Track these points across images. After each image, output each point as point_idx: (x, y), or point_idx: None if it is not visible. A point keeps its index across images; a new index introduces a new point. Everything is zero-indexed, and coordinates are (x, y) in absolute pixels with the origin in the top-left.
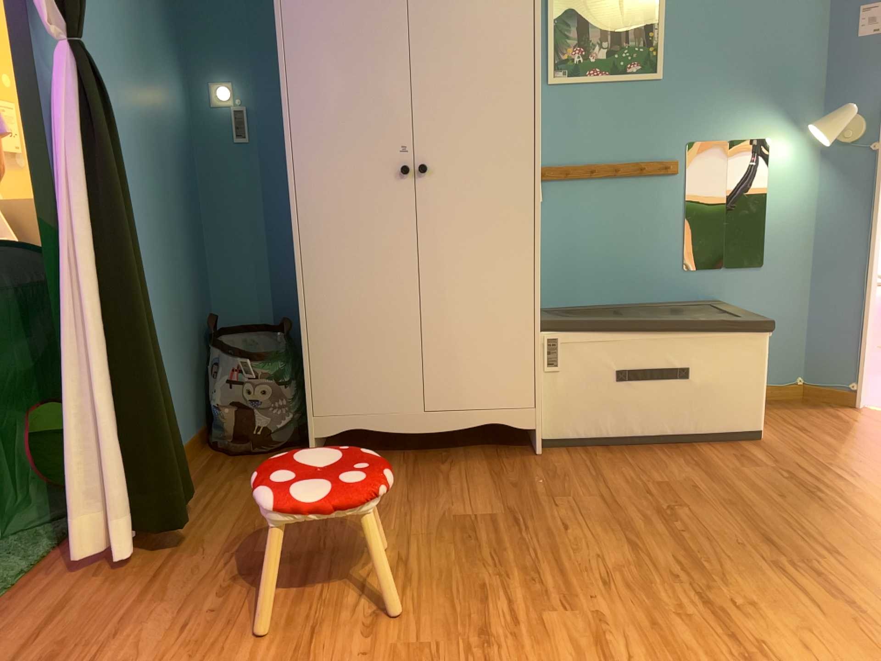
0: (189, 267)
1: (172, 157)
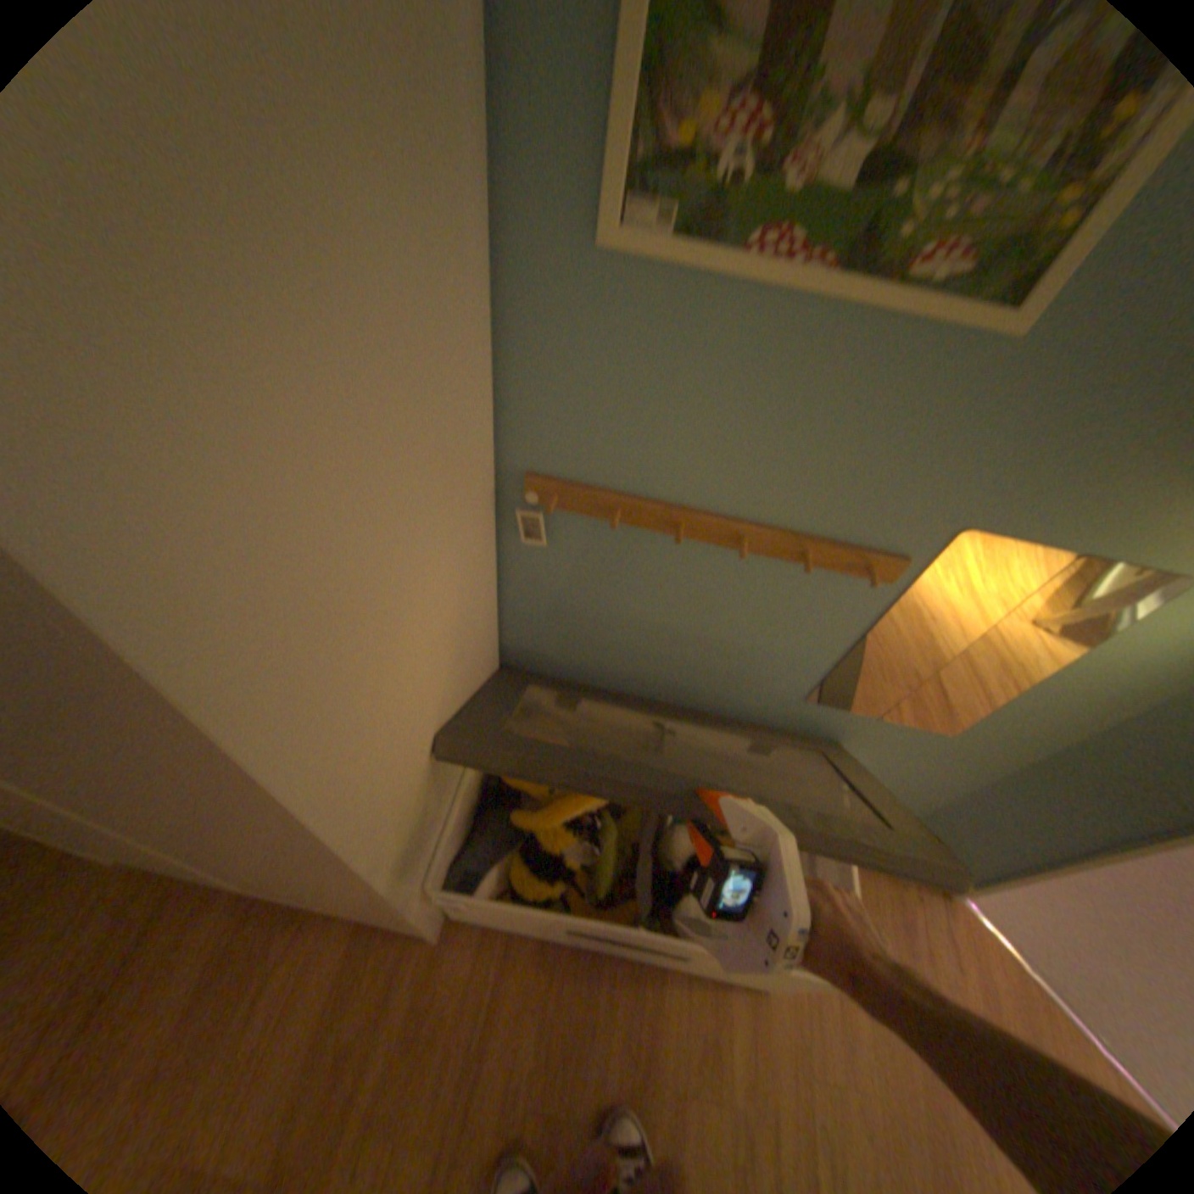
0: None
1: None
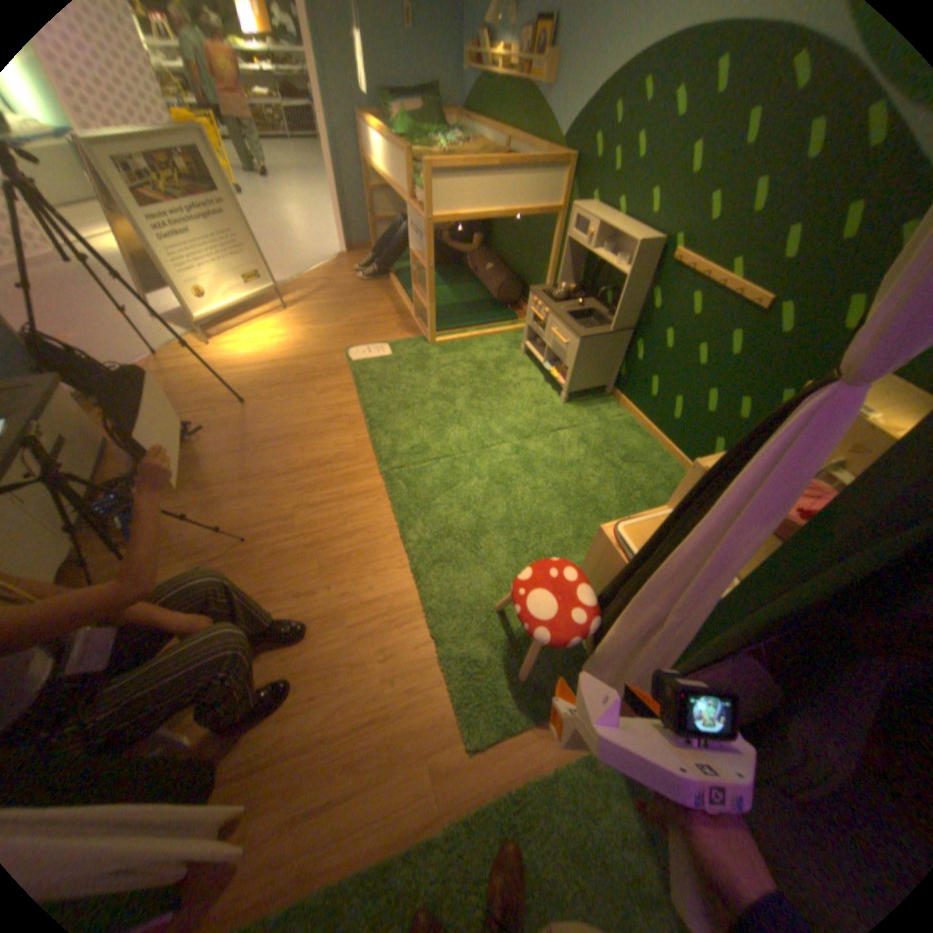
0: None
1: None
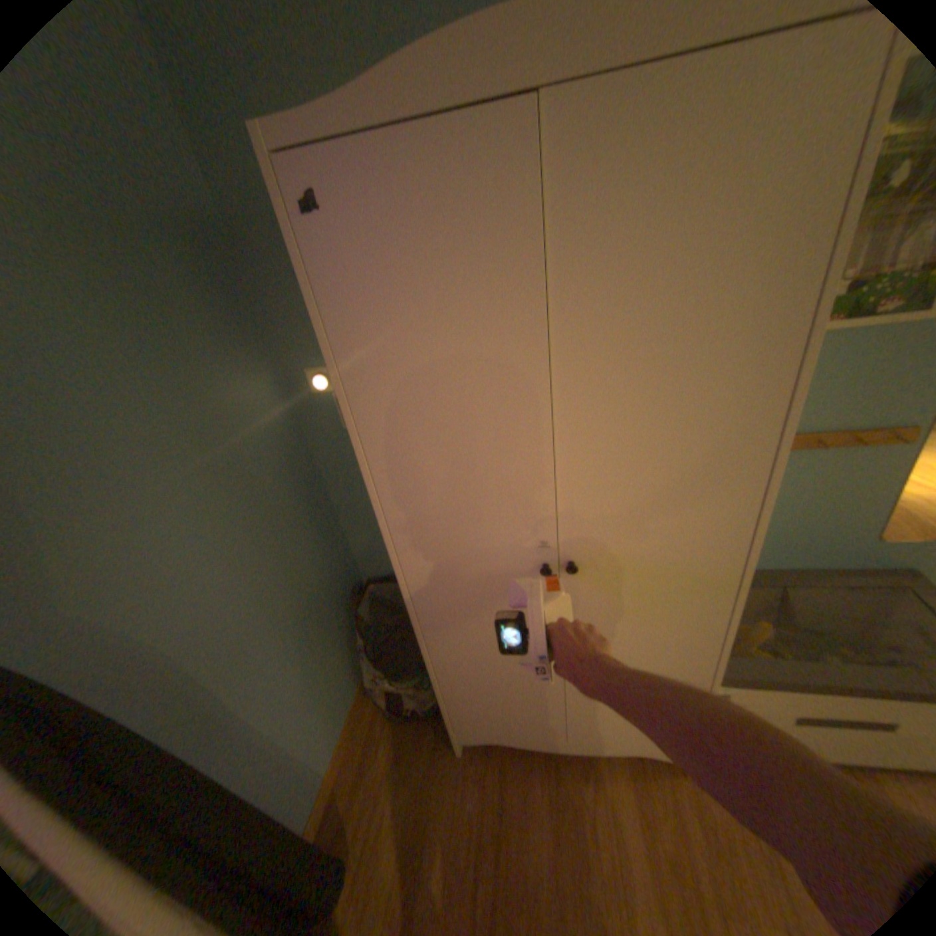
0: (319, 571)
1: (270, 486)
